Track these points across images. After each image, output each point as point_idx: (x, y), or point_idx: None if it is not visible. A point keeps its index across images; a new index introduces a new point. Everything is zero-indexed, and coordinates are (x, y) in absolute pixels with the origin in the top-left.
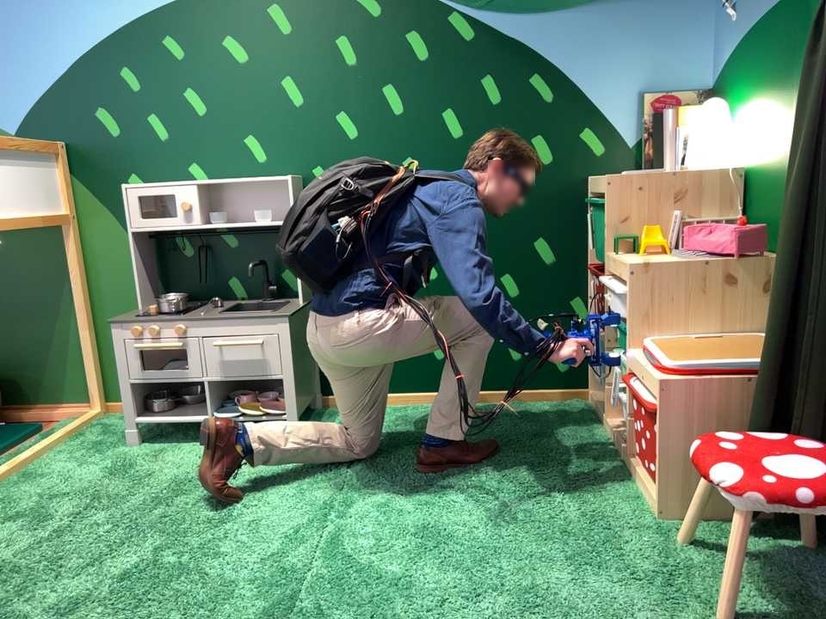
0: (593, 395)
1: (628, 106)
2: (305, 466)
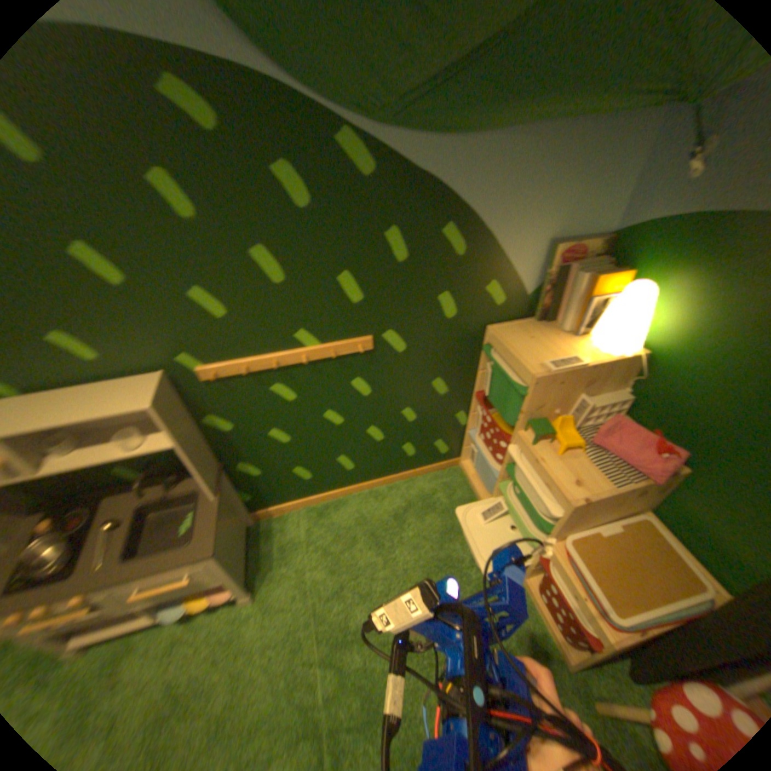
0: (467, 469)
1: (540, 255)
2: (272, 647)
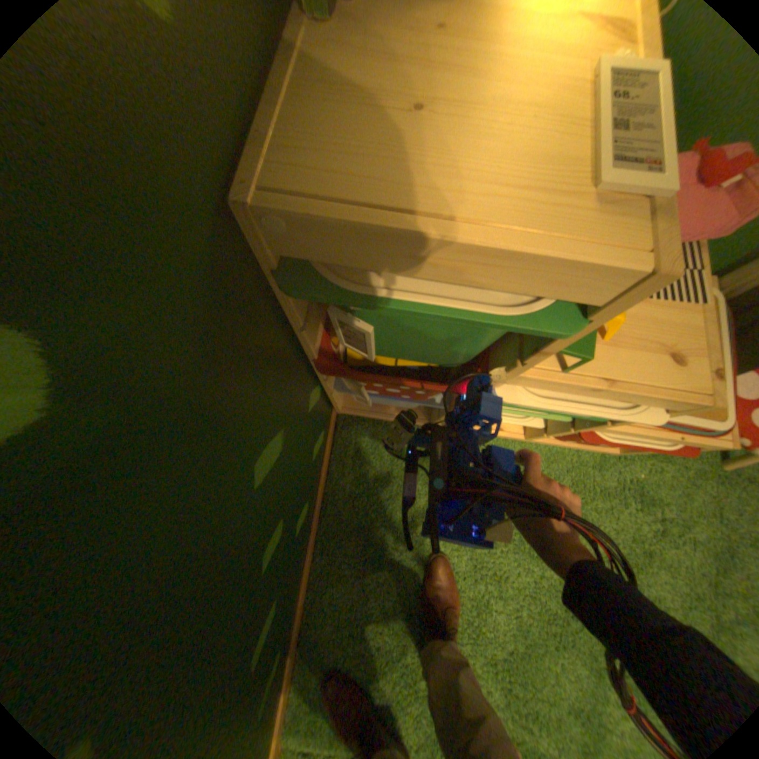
0: (355, 409)
1: None
2: None
